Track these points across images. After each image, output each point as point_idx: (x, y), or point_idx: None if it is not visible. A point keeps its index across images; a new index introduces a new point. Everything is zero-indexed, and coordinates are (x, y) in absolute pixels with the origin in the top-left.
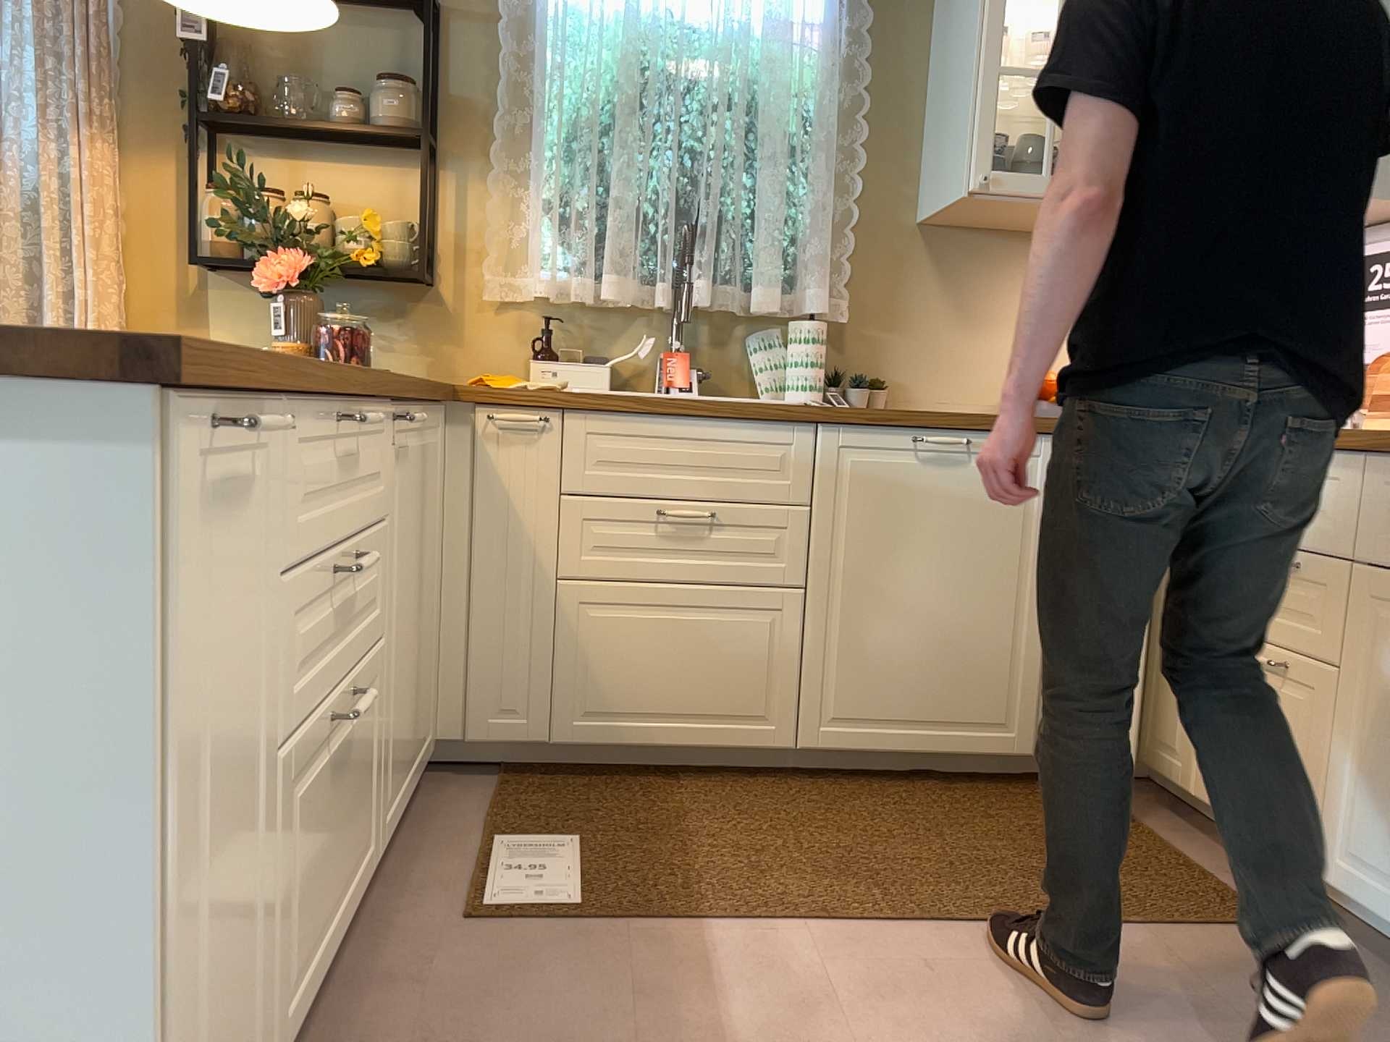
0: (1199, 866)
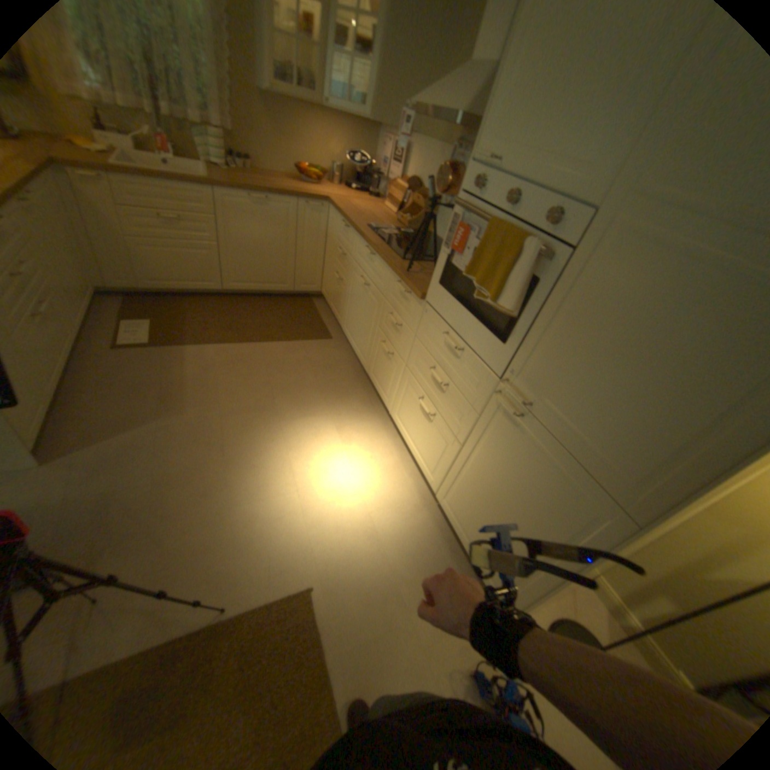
0: (324, 323)
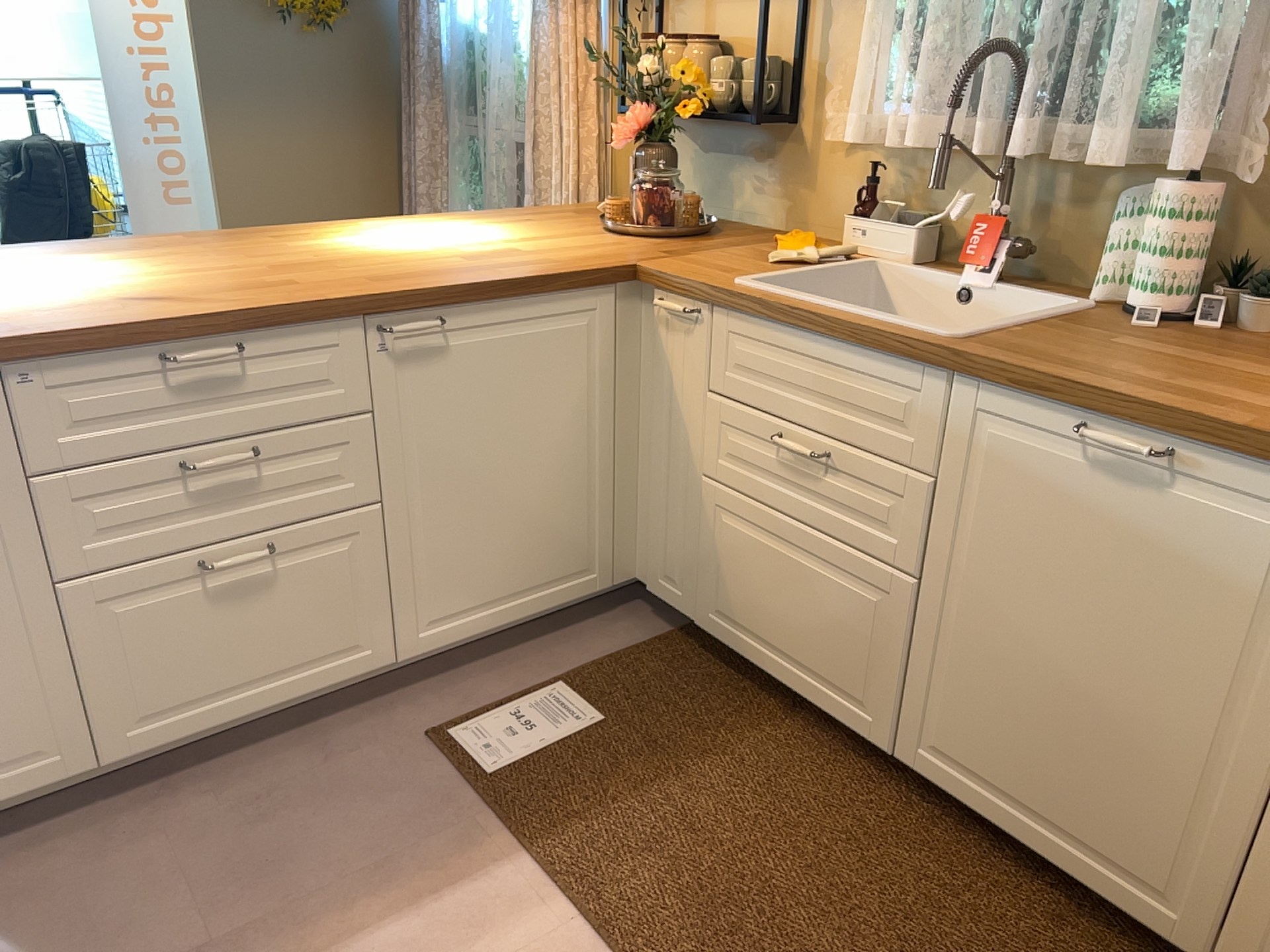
0: None
